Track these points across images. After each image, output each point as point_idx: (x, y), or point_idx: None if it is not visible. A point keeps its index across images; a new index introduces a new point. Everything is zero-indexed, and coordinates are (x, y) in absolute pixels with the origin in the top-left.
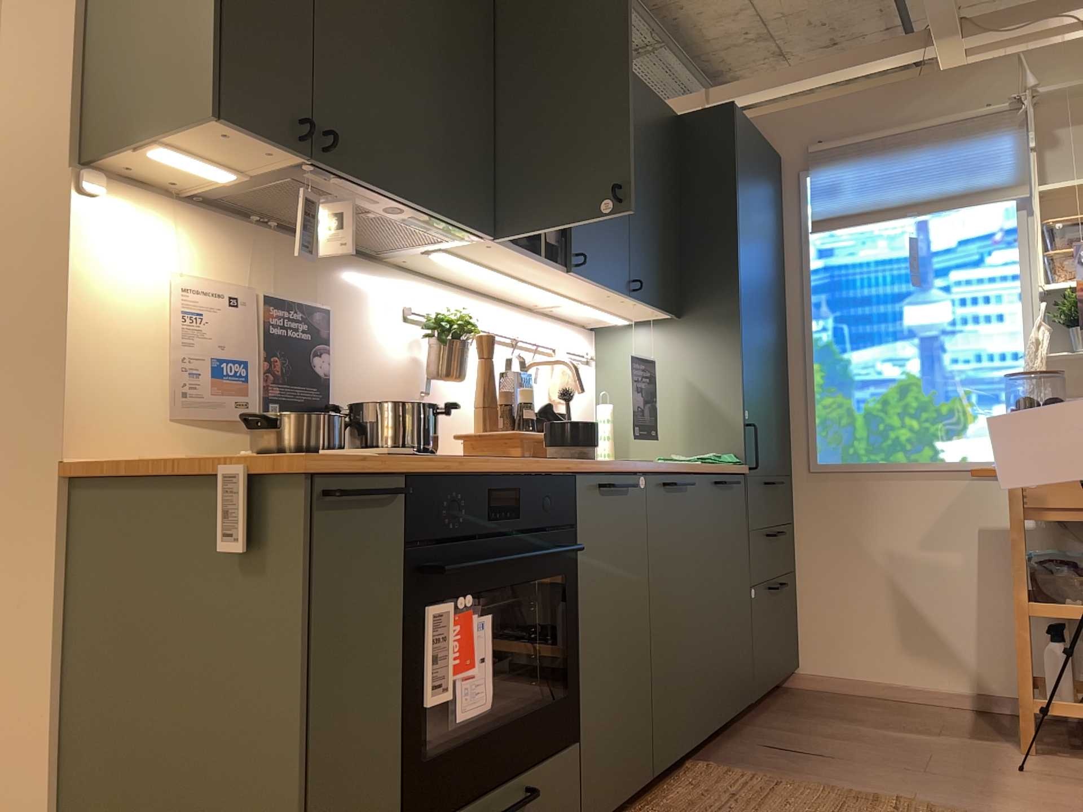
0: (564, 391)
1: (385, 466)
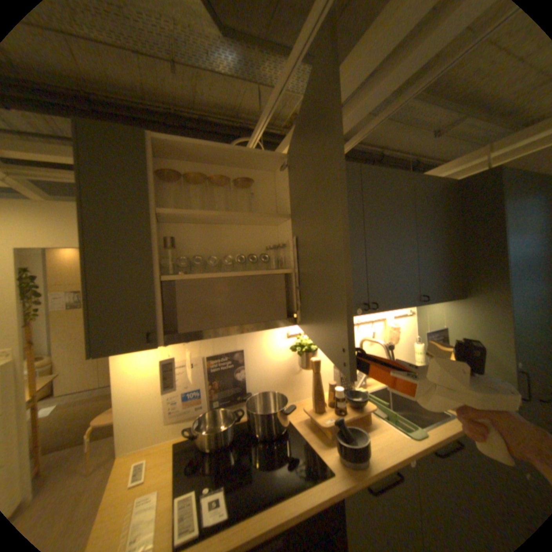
0: (390, 343)
1: None
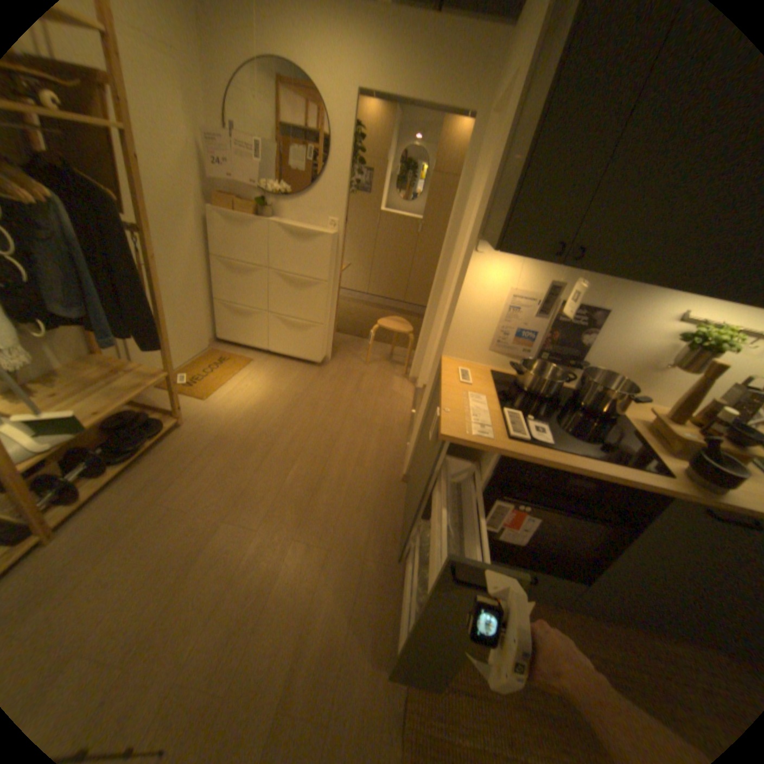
0: None
1: (489, 449)
